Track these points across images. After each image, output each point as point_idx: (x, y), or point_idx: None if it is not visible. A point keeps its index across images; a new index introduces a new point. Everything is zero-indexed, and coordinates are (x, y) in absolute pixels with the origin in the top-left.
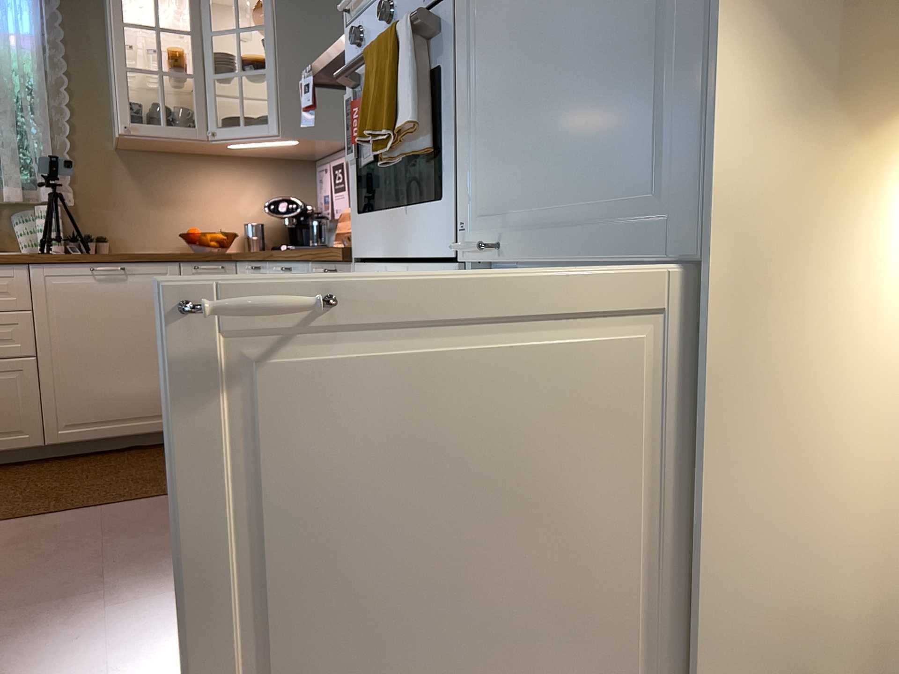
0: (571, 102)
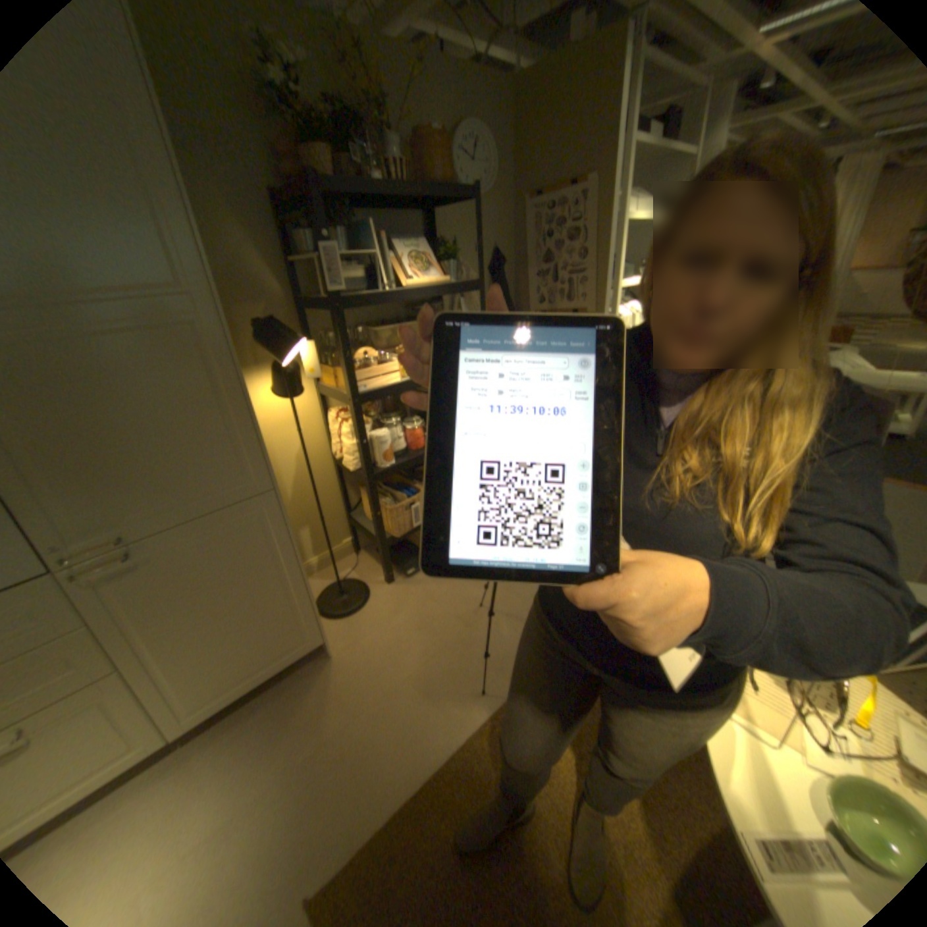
0: (156, 457)
